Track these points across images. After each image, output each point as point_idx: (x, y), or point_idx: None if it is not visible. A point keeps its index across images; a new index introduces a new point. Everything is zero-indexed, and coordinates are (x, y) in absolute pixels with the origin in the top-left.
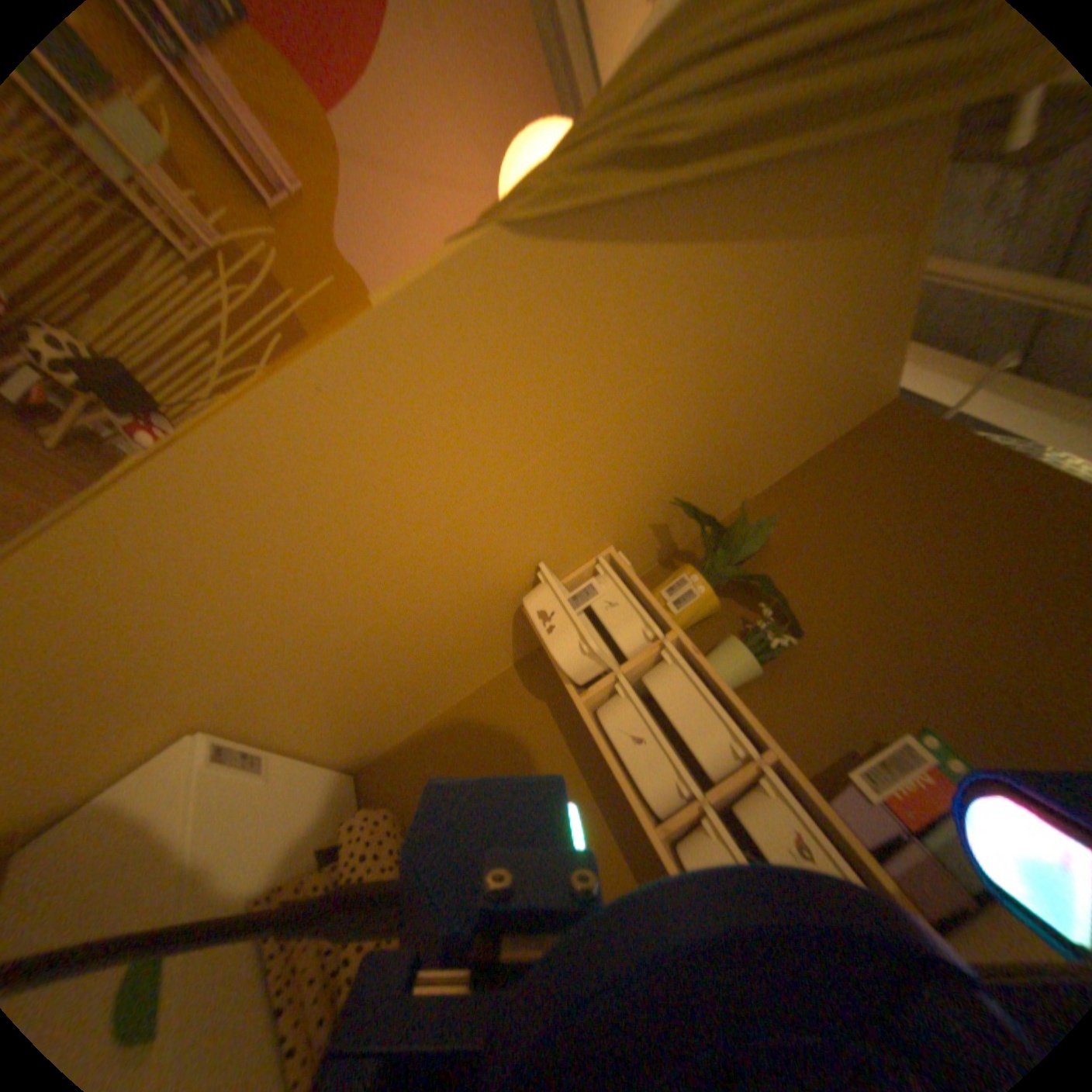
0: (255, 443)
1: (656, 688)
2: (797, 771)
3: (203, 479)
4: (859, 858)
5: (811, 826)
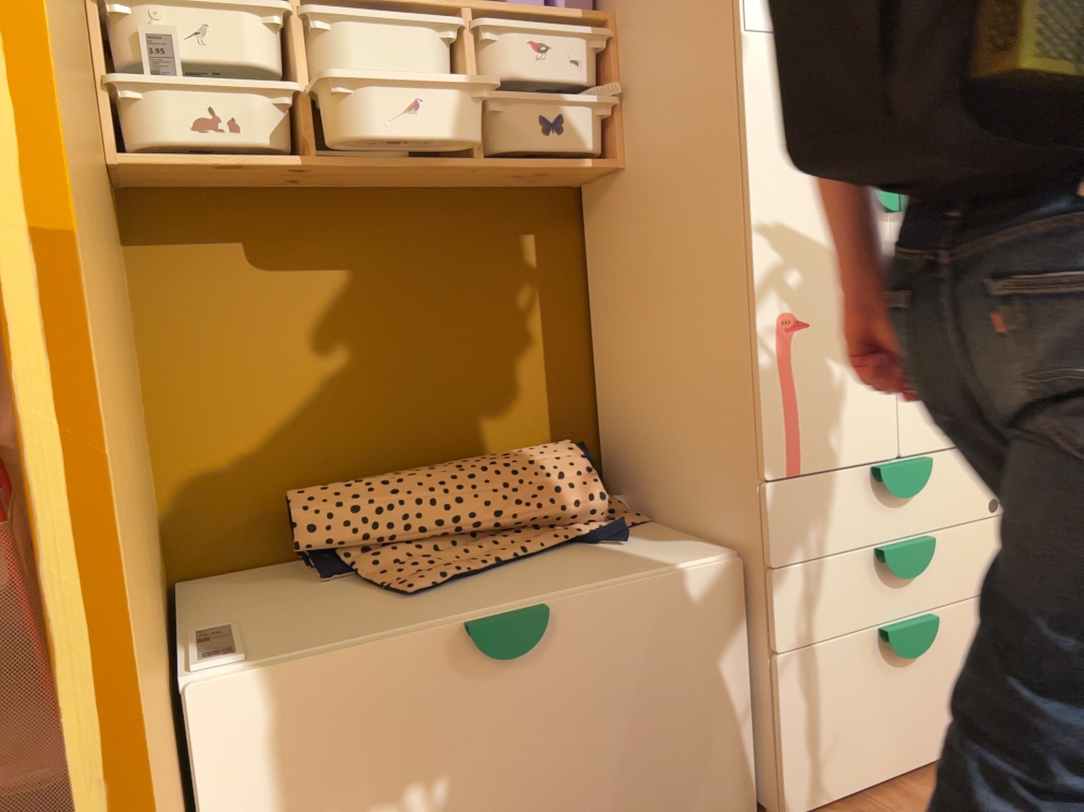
0: (57, 136)
1: (343, 61)
2: (487, 1)
3: (77, 274)
4: (553, 17)
5: (533, 24)
